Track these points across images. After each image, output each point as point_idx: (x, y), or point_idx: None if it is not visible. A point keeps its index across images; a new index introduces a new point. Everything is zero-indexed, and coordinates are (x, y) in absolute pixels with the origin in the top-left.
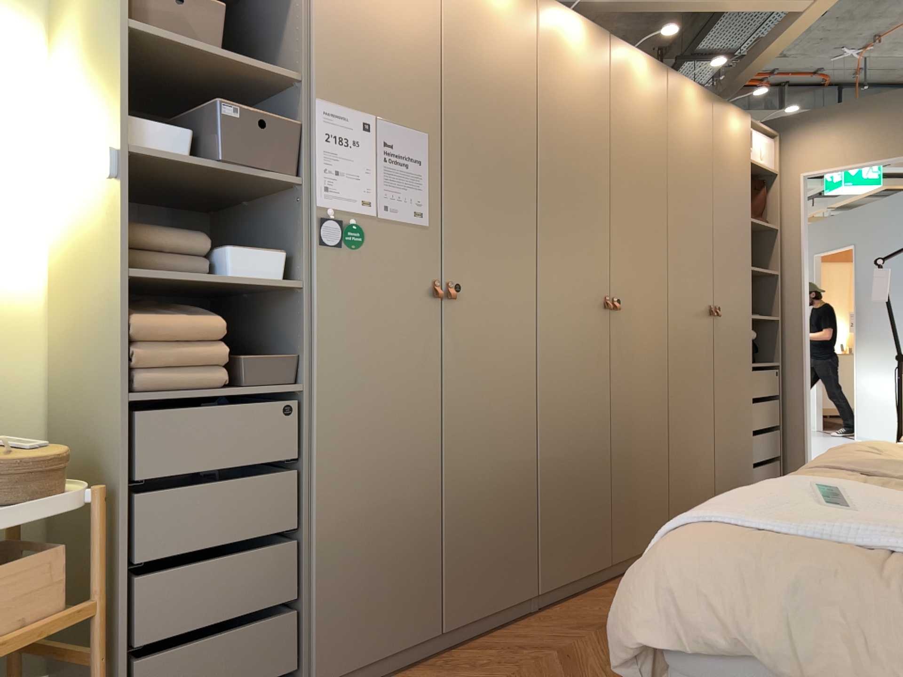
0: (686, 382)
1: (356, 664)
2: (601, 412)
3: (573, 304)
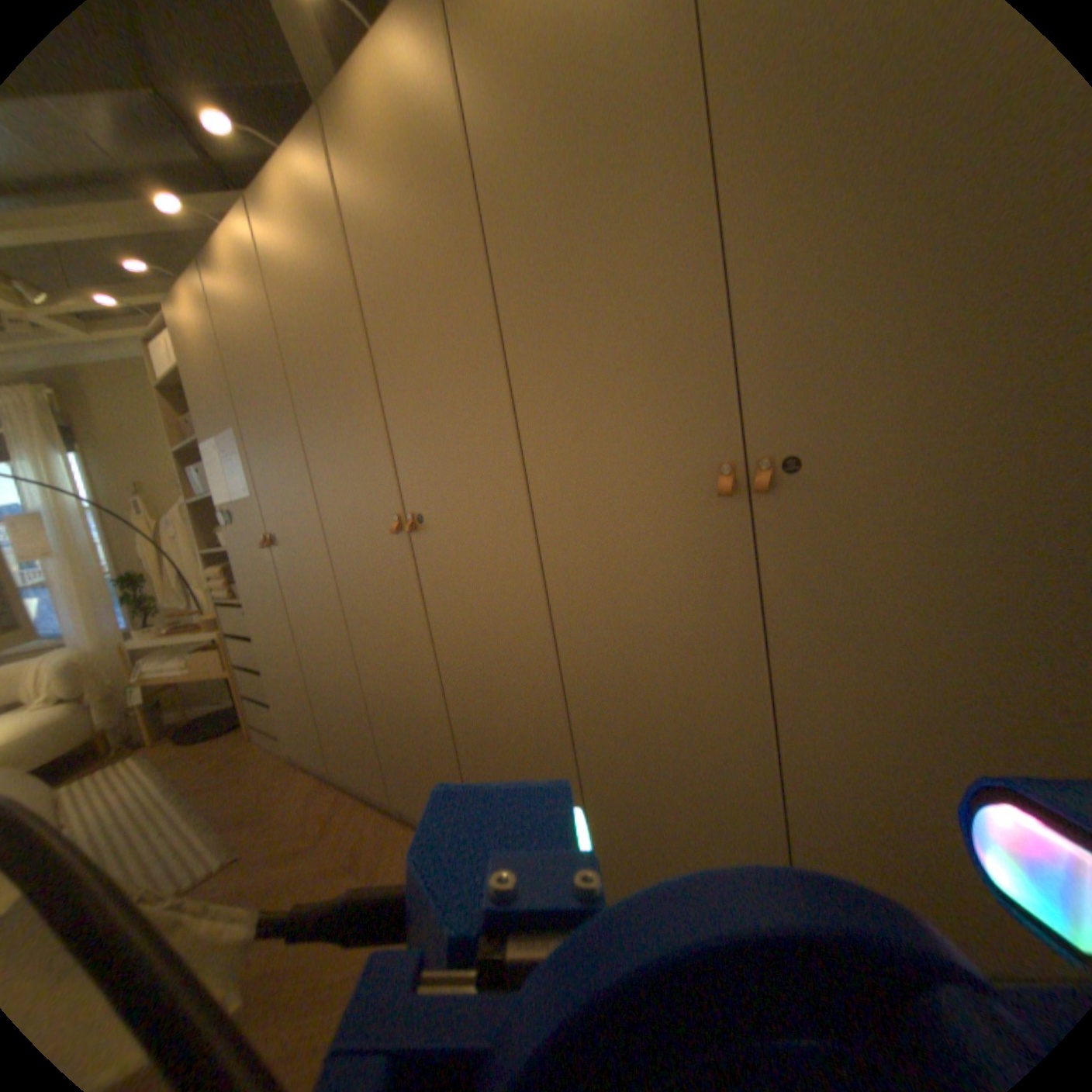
0: (615, 659)
1: (292, 756)
2: (419, 665)
3: (356, 535)
